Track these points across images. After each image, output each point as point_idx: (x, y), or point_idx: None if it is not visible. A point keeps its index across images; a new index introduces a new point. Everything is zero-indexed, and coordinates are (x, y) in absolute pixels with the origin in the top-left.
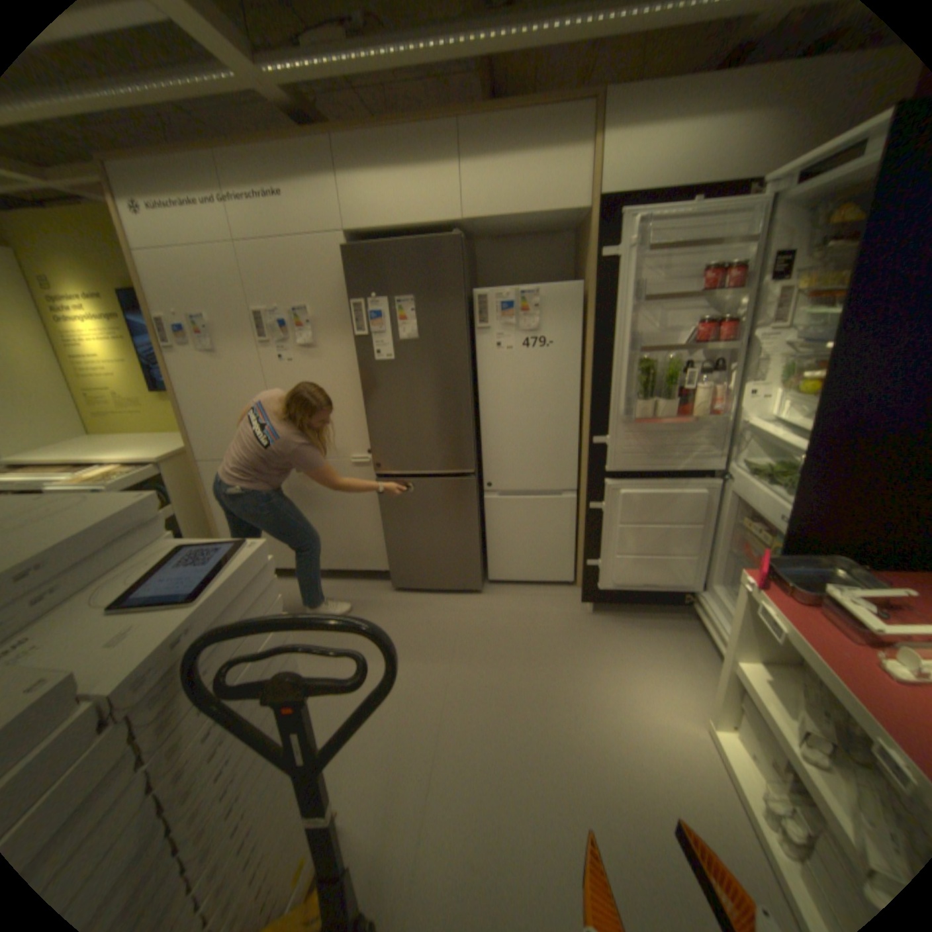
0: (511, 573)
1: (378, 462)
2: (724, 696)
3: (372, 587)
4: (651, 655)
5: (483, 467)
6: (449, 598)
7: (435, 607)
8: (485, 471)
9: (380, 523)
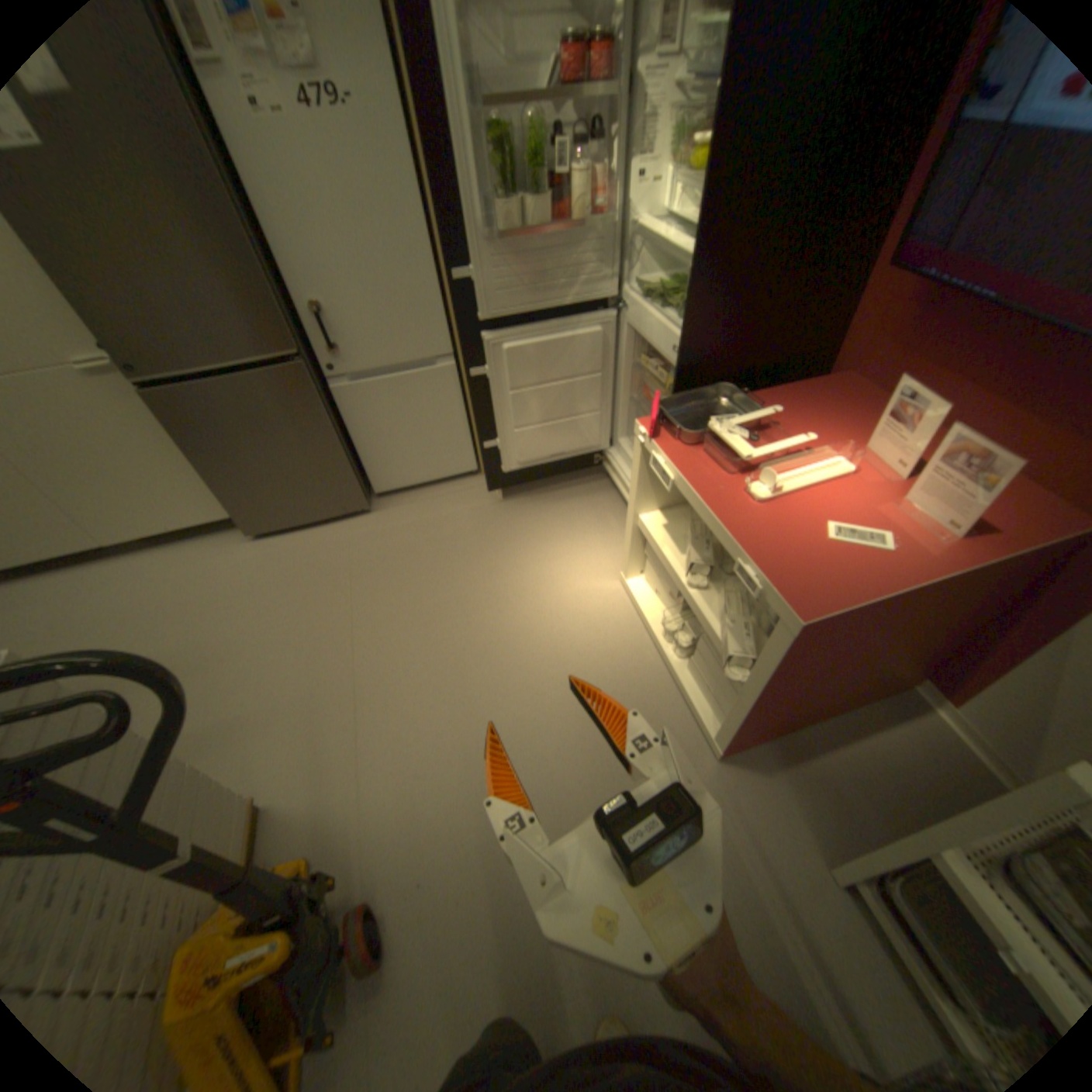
0: (400, 478)
1: (124, 363)
2: (628, 548)
3: (217, 544)
4: (566, 526)
5: (313, 343)
6: (329, 530)
7: (314, 545)
8: (316, 347)
9: (183, 457)
